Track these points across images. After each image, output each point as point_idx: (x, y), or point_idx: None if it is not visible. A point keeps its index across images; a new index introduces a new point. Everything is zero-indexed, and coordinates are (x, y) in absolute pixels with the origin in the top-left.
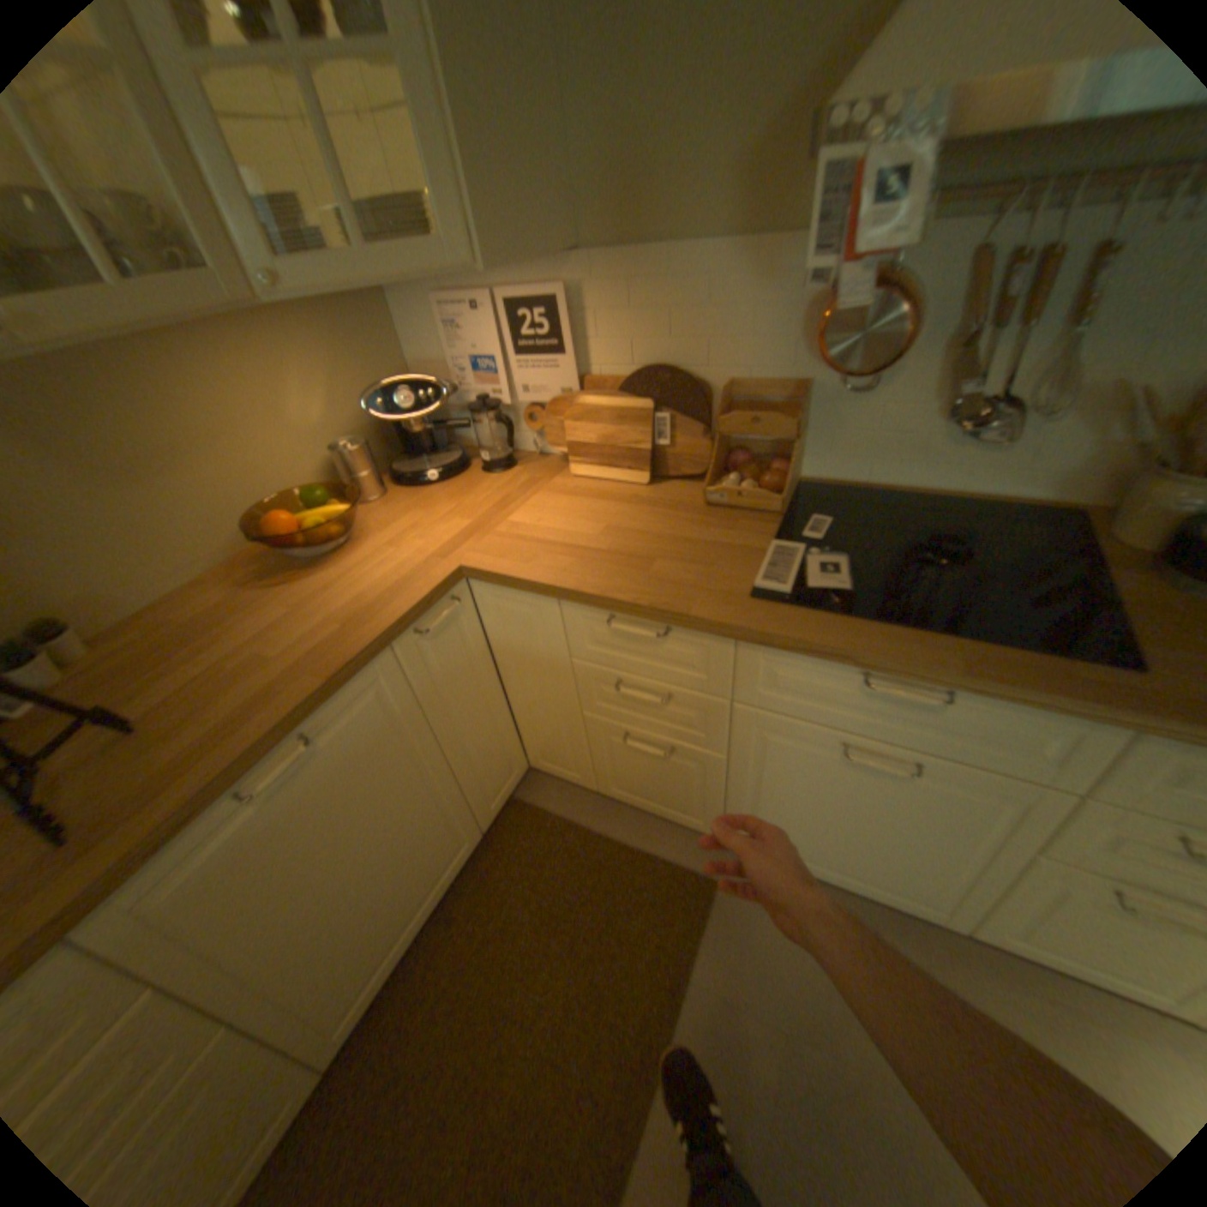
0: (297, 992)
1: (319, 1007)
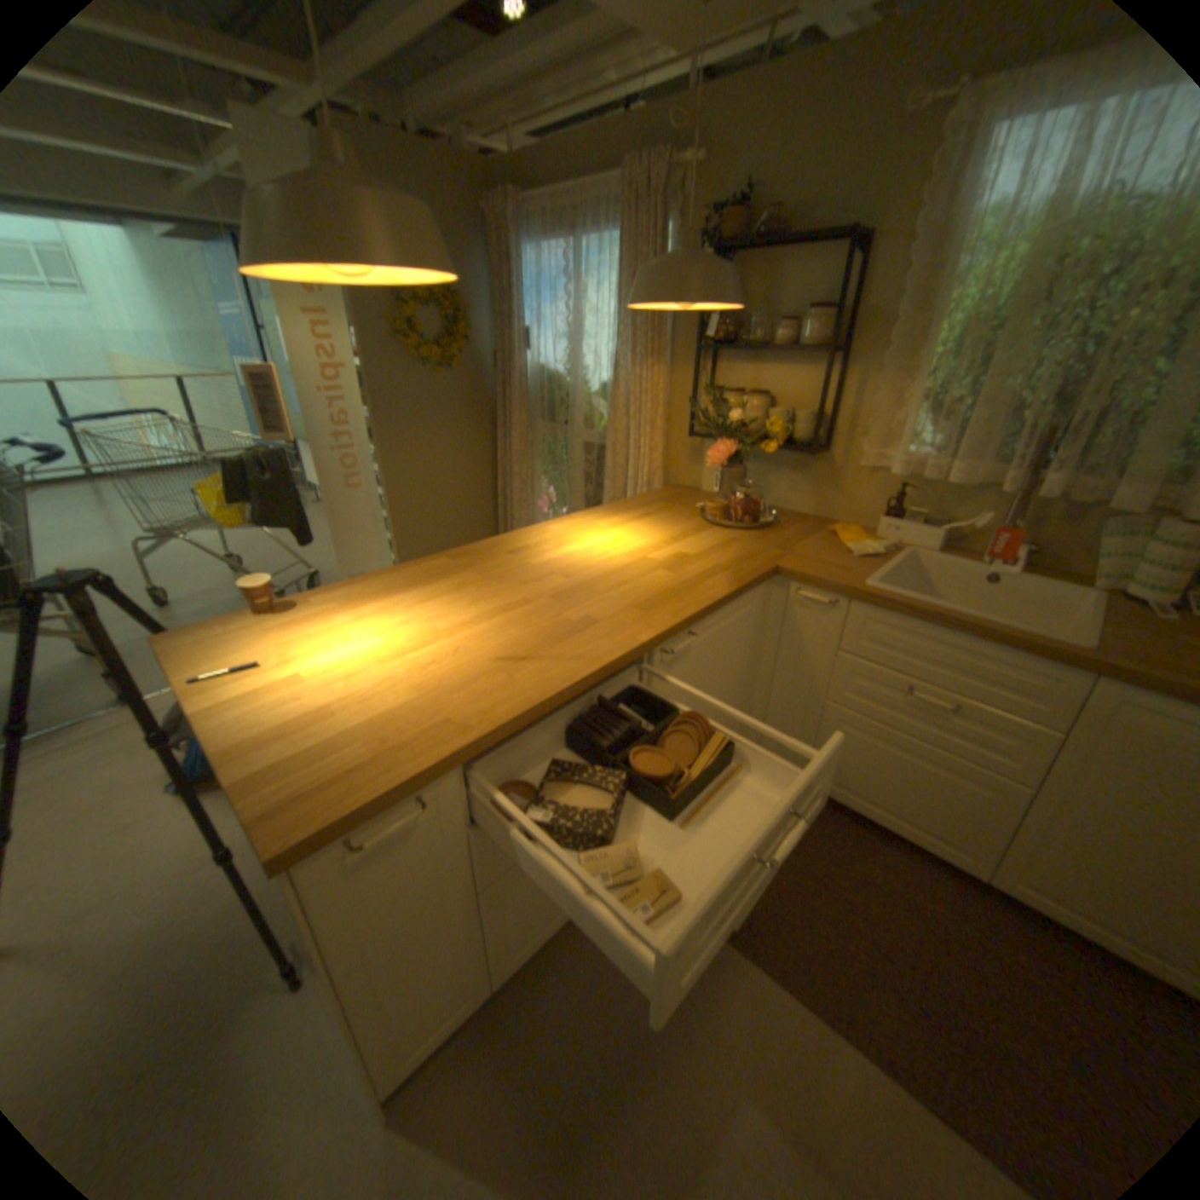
0: (1058, 840)
1: (1044, 864)
